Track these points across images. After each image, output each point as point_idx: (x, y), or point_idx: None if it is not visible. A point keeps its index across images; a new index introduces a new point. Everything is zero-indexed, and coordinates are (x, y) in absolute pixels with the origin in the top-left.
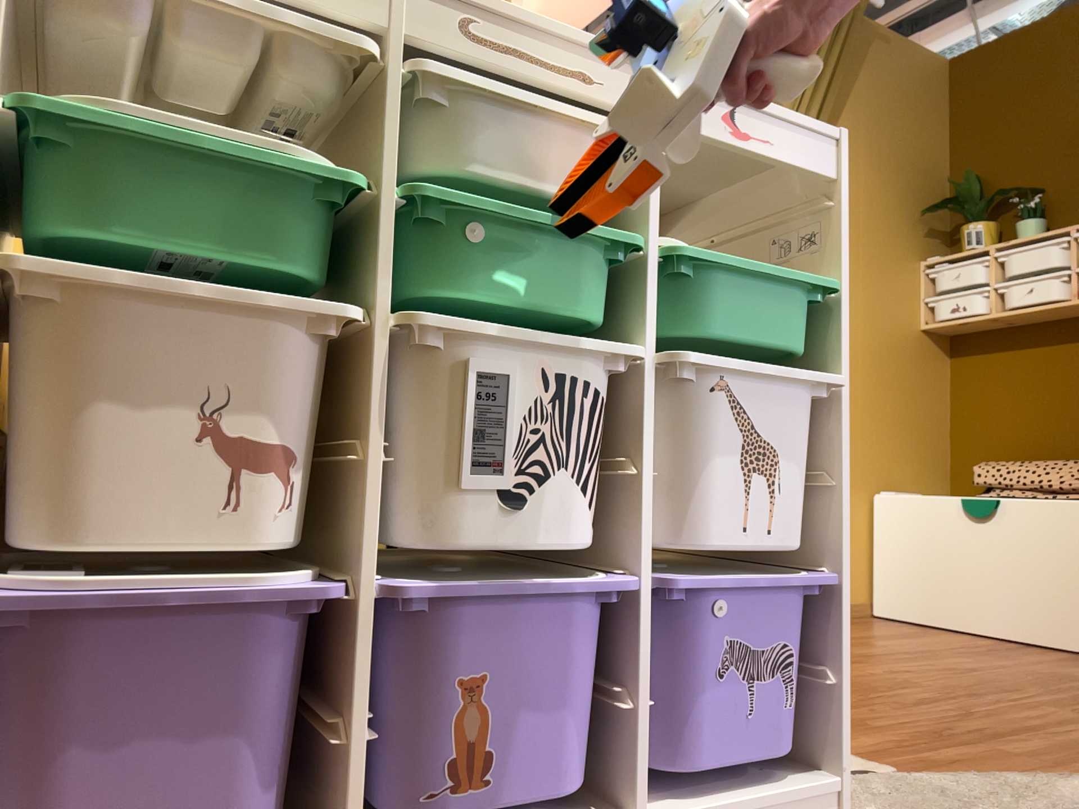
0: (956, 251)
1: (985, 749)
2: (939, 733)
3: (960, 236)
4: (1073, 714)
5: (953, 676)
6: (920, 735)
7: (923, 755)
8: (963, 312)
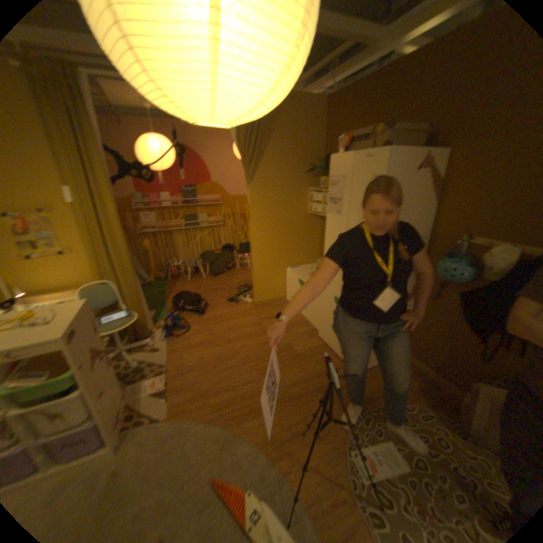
0: (320, 186)
1: (202, 408)
2: (202, 397)
3: (320, 181)
4: (255, 381)
5: (253, 353)
6: (195, 399)
7: (181, 413)
8: (318, 211)
